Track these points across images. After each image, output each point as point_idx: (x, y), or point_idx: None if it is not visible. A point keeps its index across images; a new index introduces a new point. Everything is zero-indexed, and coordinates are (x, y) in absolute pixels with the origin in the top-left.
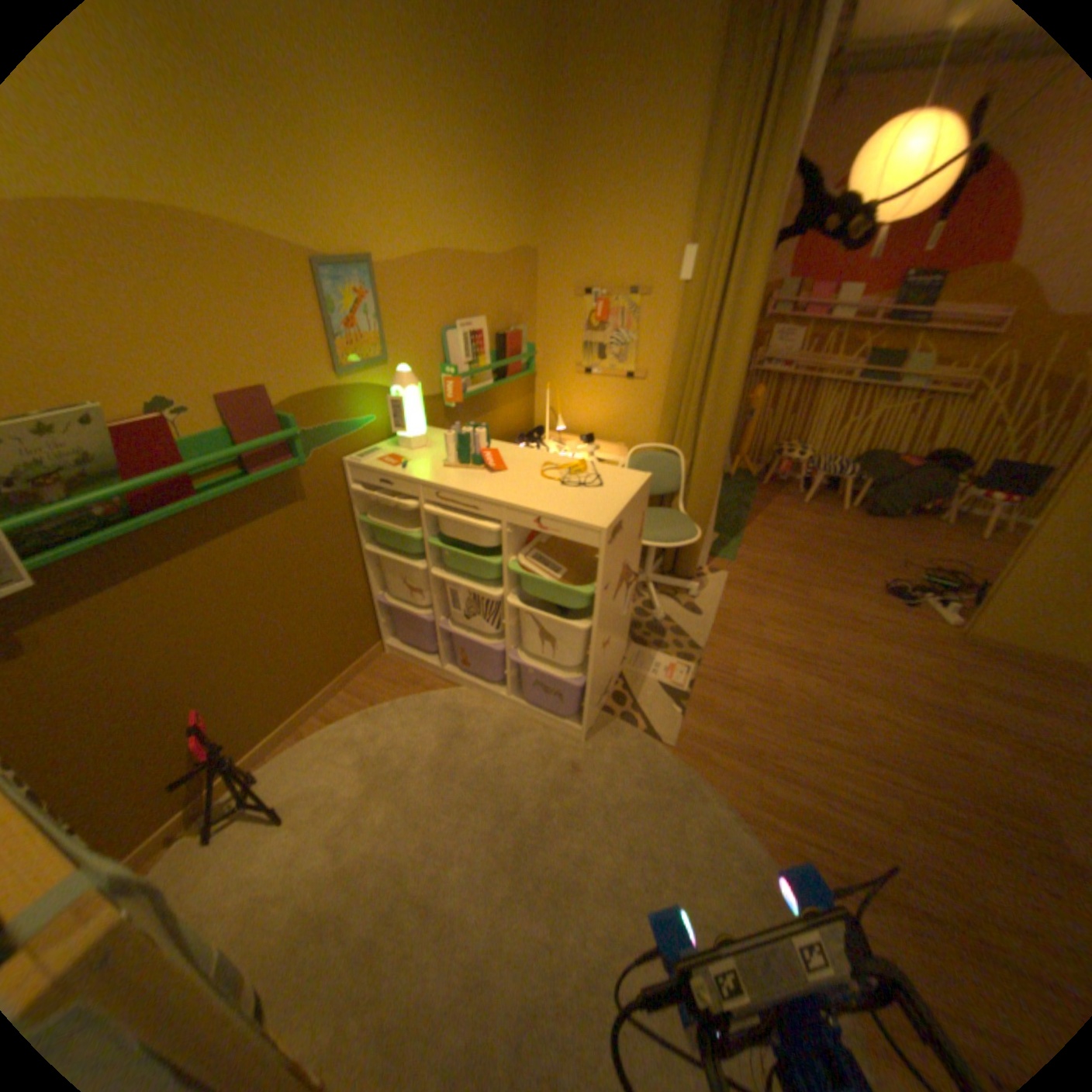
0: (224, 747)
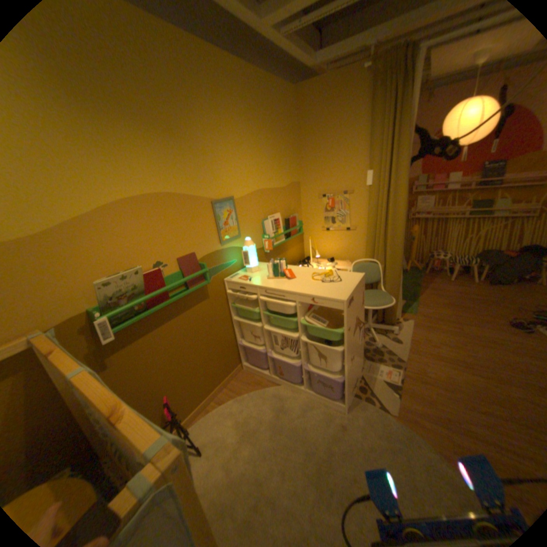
0: (176, 416)
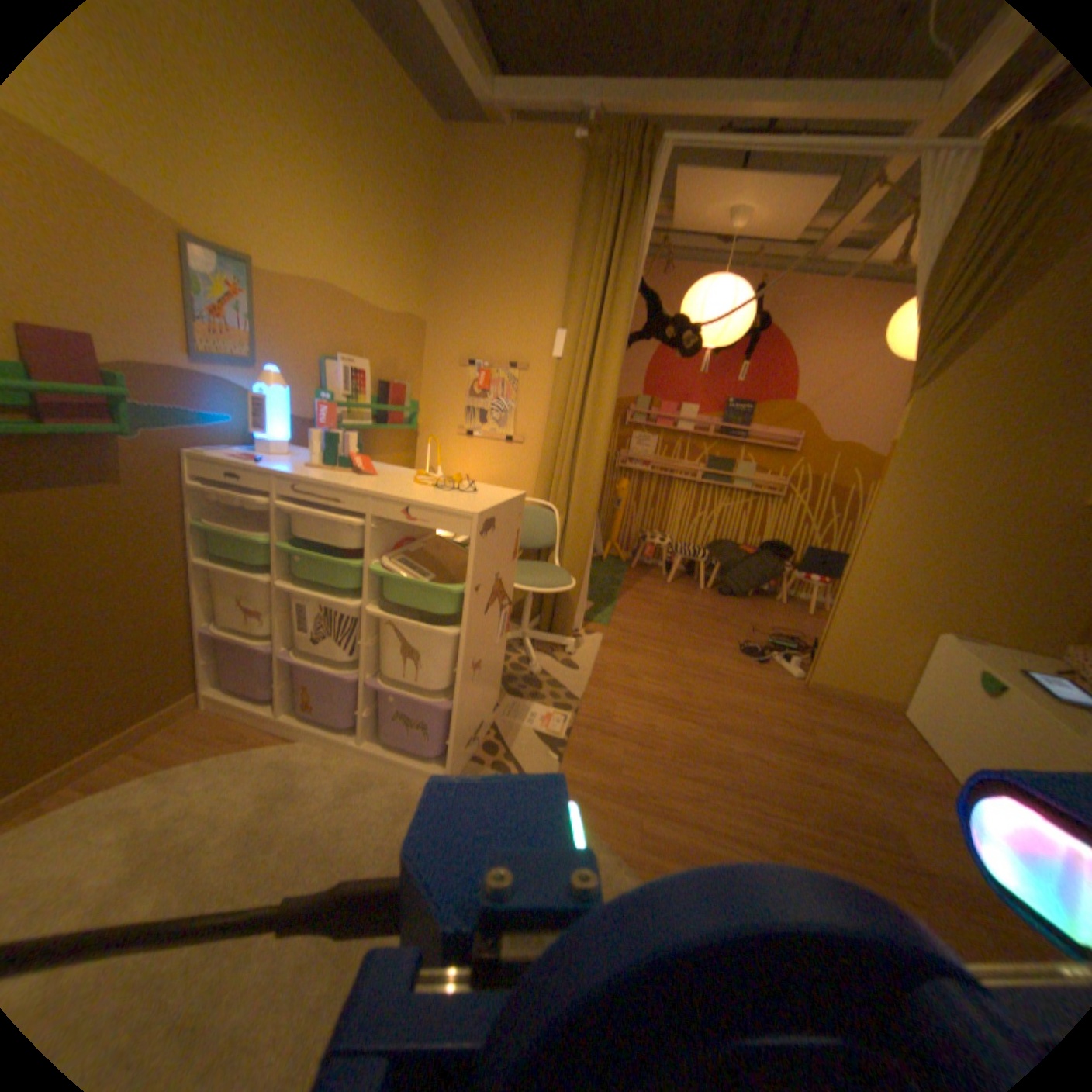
0: None
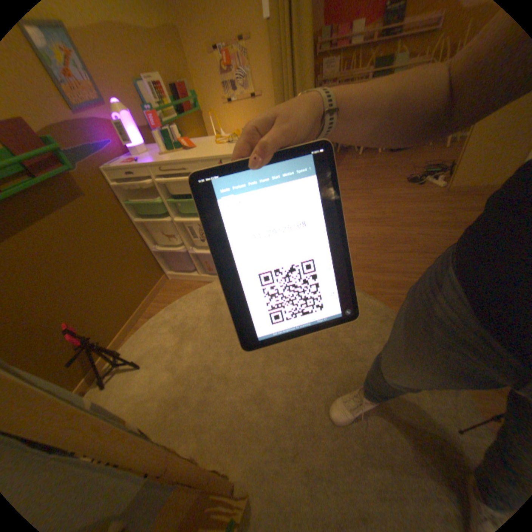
0: (94, 342)
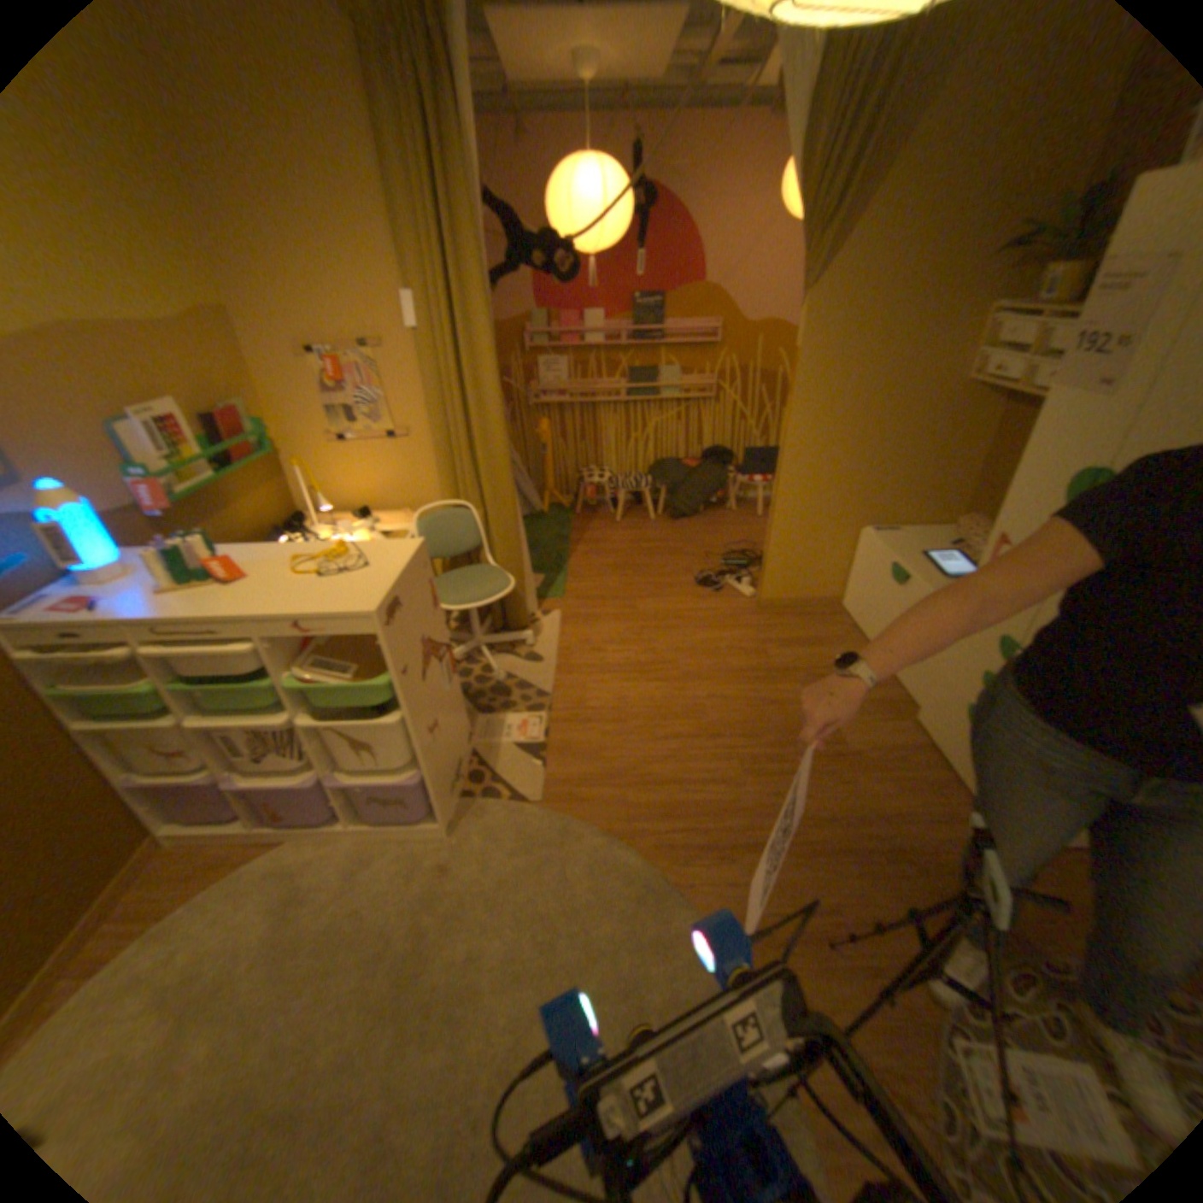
0: None
